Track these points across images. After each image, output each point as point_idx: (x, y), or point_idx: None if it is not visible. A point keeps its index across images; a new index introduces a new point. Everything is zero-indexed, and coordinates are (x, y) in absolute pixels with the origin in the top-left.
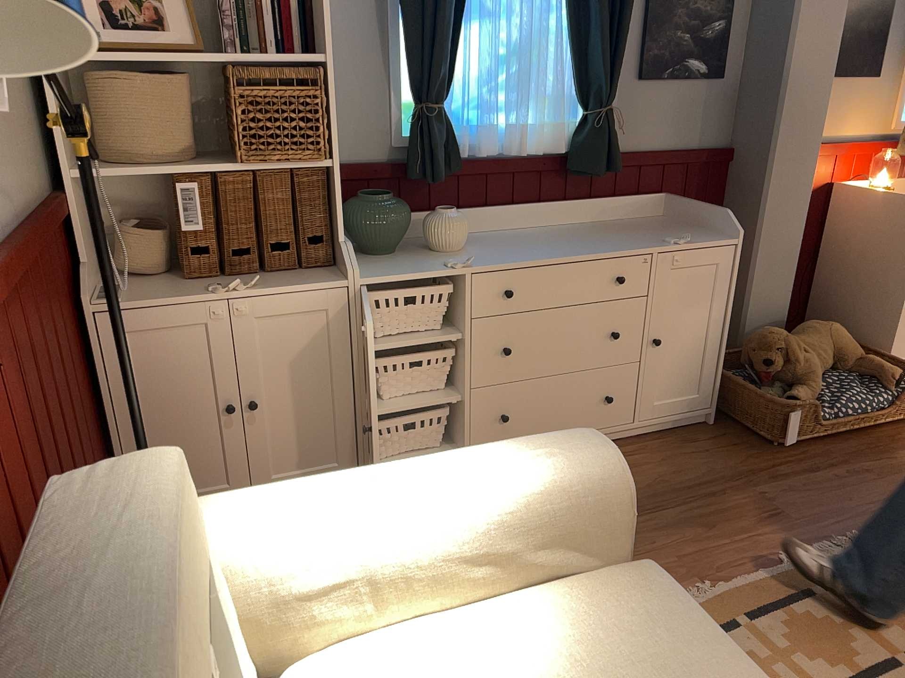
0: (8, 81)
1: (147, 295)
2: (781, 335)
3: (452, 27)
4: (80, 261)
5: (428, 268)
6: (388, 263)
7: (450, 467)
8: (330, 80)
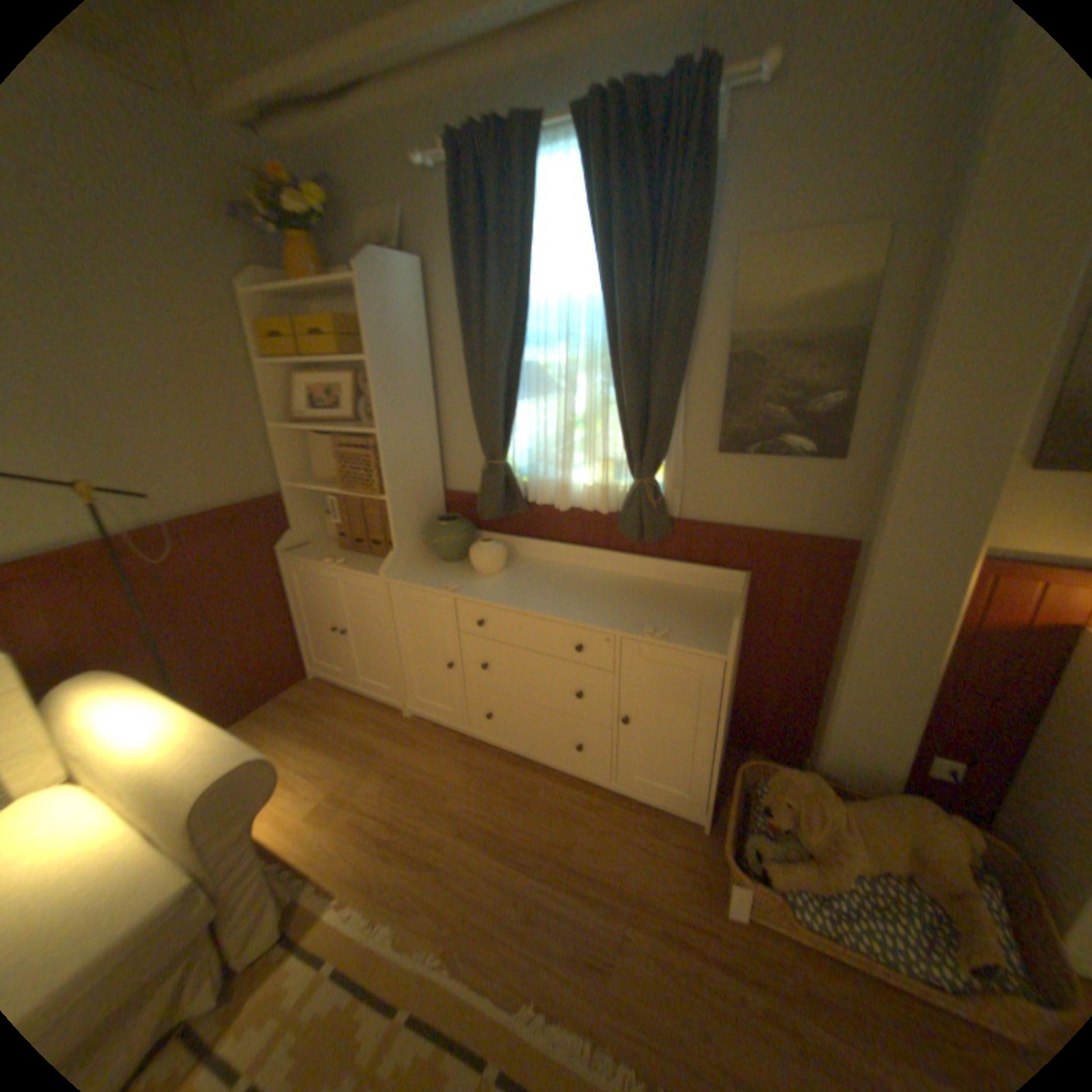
0: (221, 441)
1: (306, 553)
2: (805, 792)
3: (499, 403)
4: (290, 527)
5: (436, 583)
6: (431, 570)
7: (158, 733)
8: (388, 443)
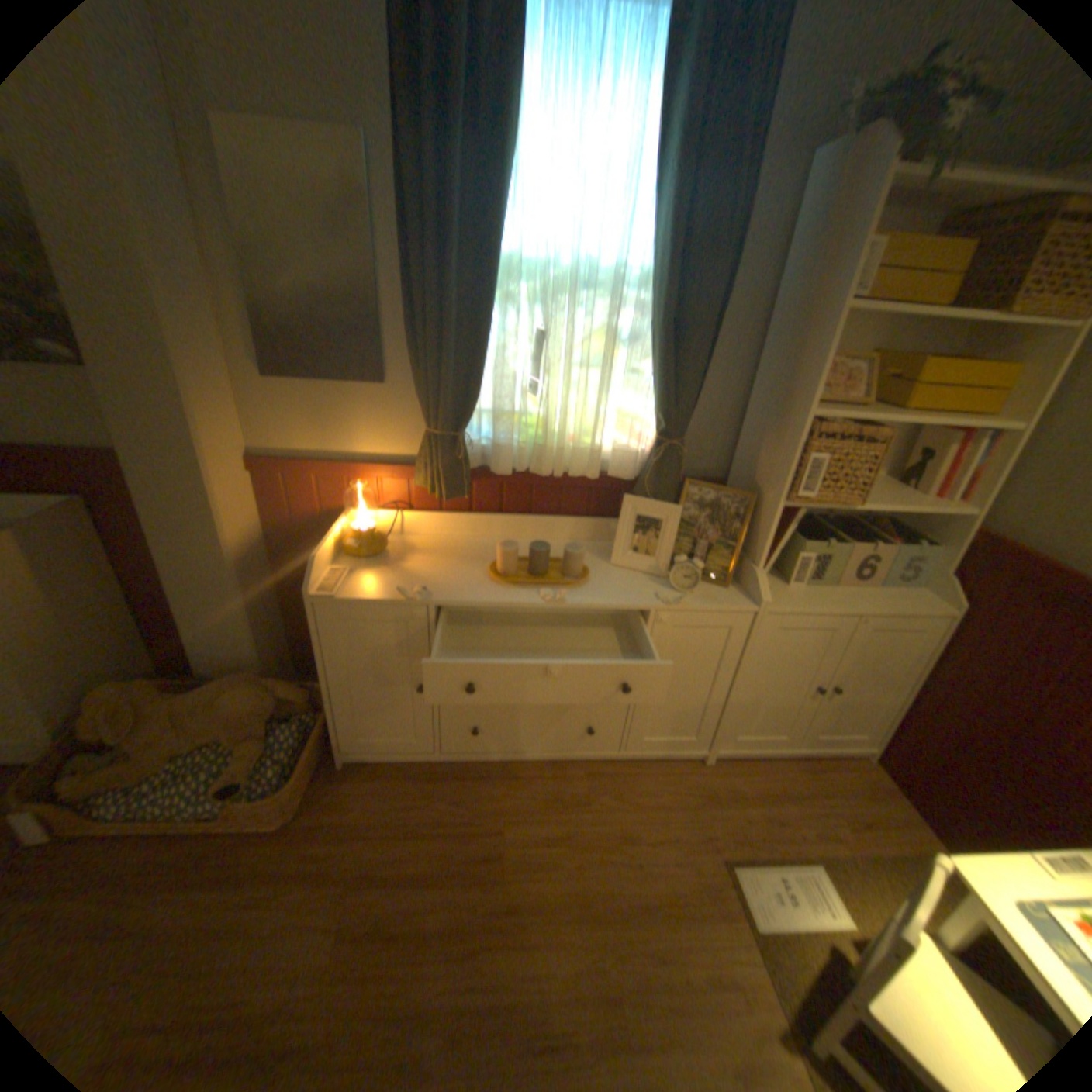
0: None
1: None
2: (111, 699)
3: None
4: None
5: None
6: None
7: None
8: None
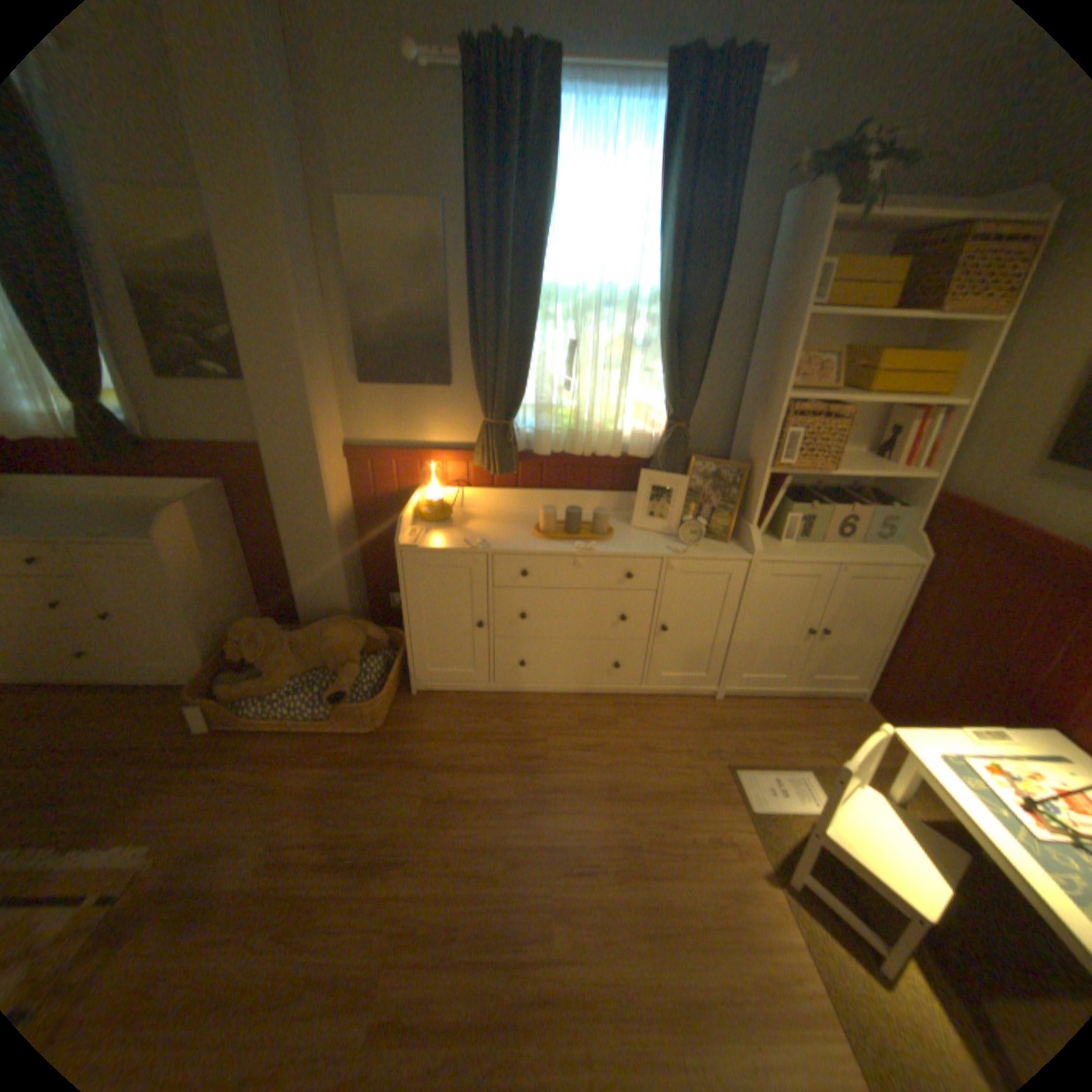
0: None
1: None
2: (248, 630)
3: None
4: None
5: None
6: None
7: None
8: None
